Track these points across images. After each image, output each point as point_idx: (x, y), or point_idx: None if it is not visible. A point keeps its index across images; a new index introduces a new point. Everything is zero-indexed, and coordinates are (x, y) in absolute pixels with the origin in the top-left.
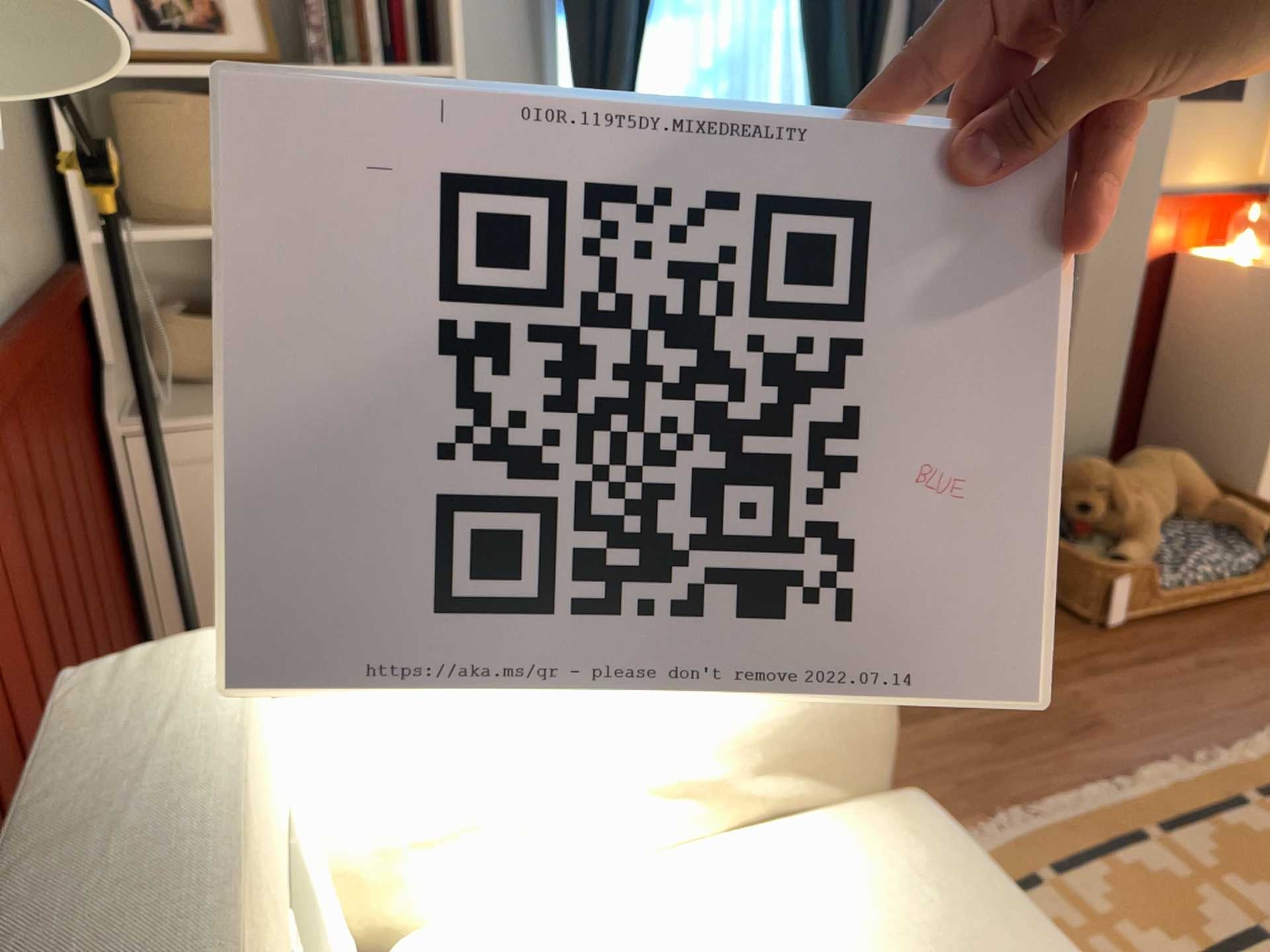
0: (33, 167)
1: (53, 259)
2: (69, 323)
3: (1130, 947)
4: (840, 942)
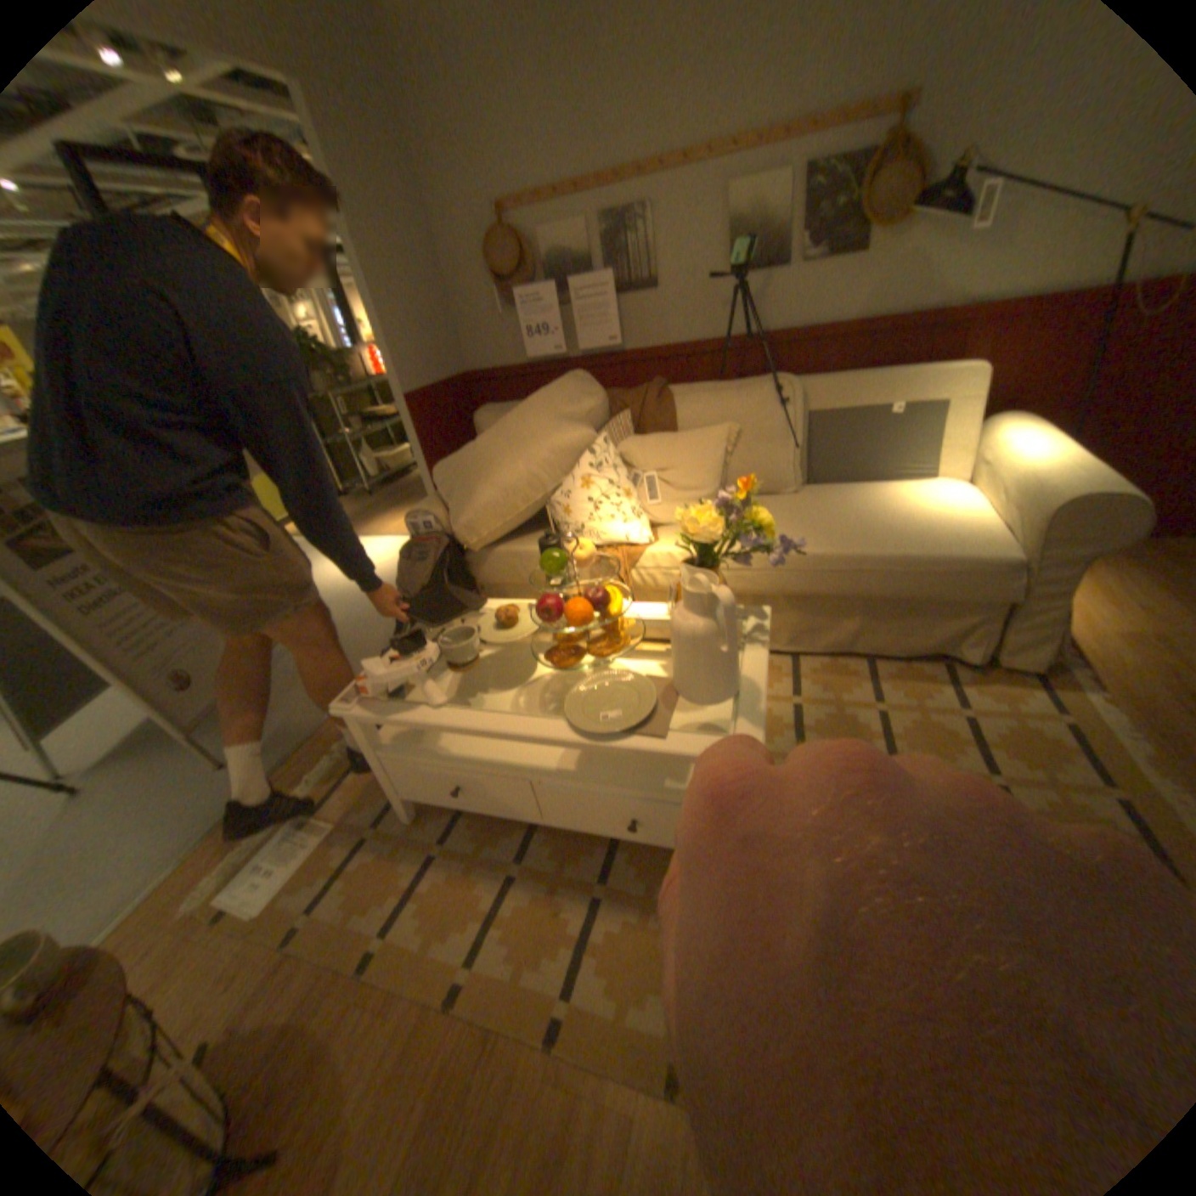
0: None
1: None
2: None
3: (1038, 793)
4: (933, 525)
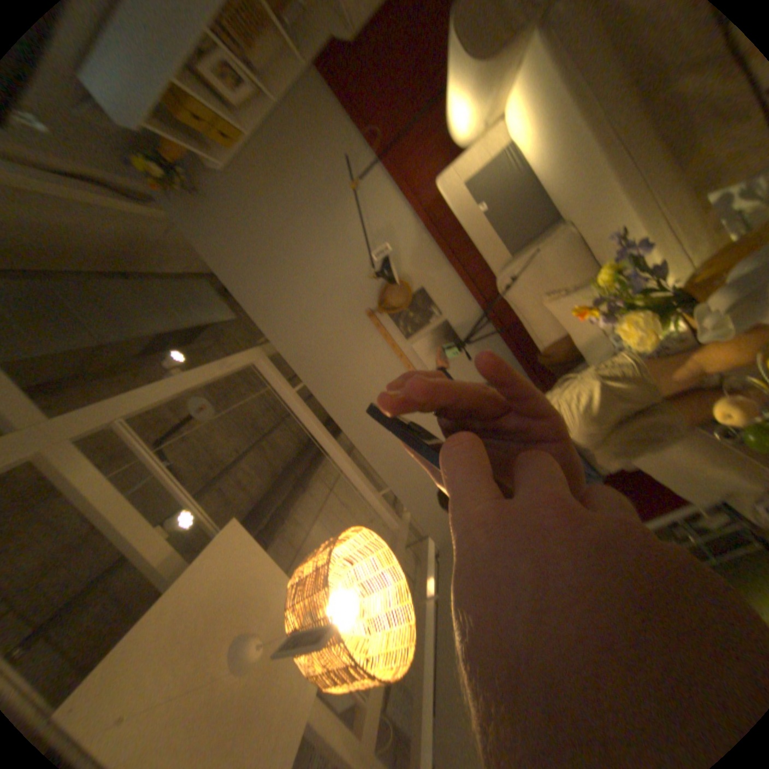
0: (293, 88)
1: (309, 68)
2: (325, 61)
3: None
4: (539, 115)
